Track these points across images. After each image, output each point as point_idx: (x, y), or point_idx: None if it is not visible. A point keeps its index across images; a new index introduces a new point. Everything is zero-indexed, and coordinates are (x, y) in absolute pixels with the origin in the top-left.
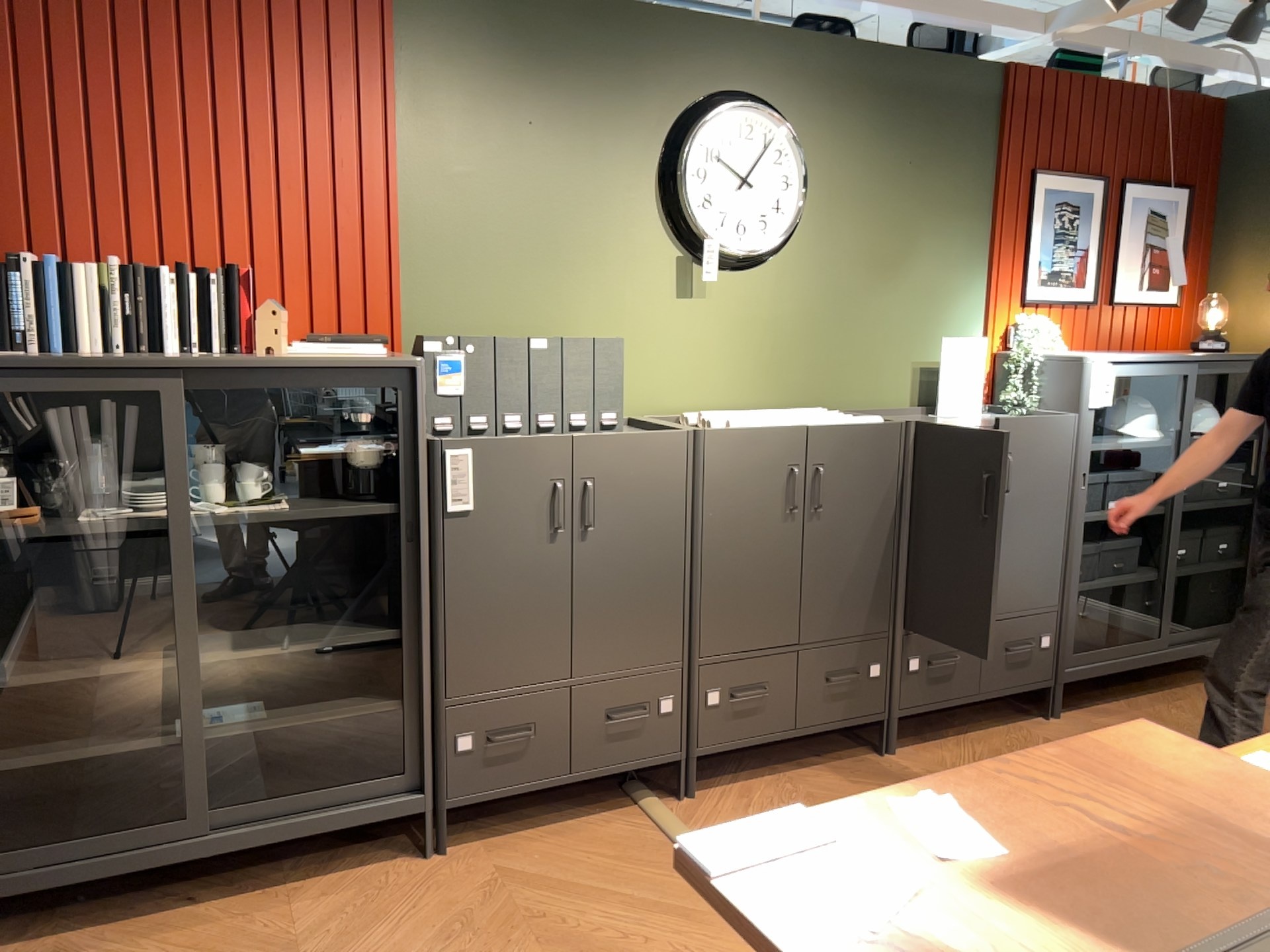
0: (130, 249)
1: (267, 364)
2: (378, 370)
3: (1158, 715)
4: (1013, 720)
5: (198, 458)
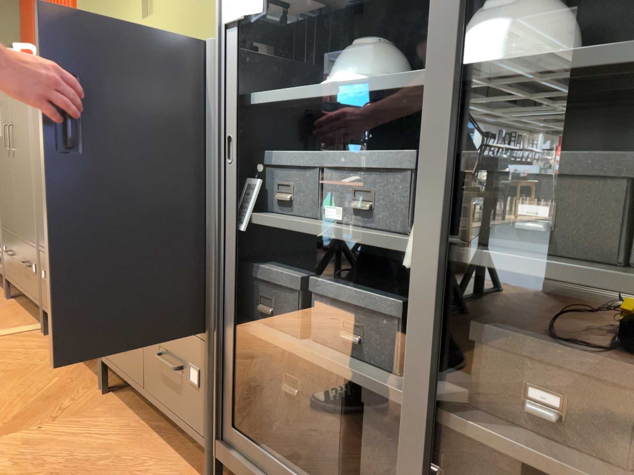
0: None
1: None
2: None
3: None
4: (203, 468)
5: None
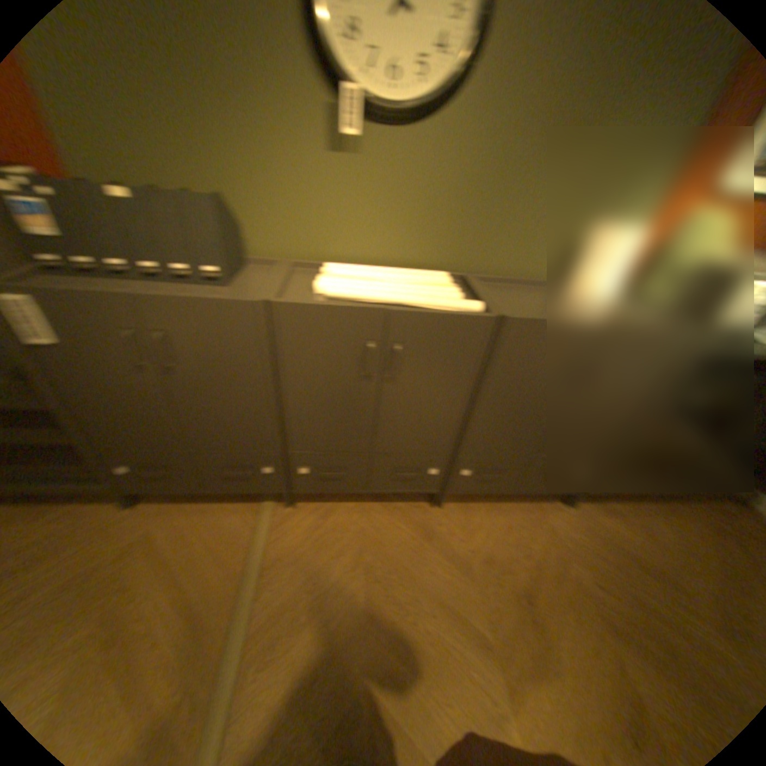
0: None
1: None
2: None
3: (651, 529)
4: (542, 500)
5: None
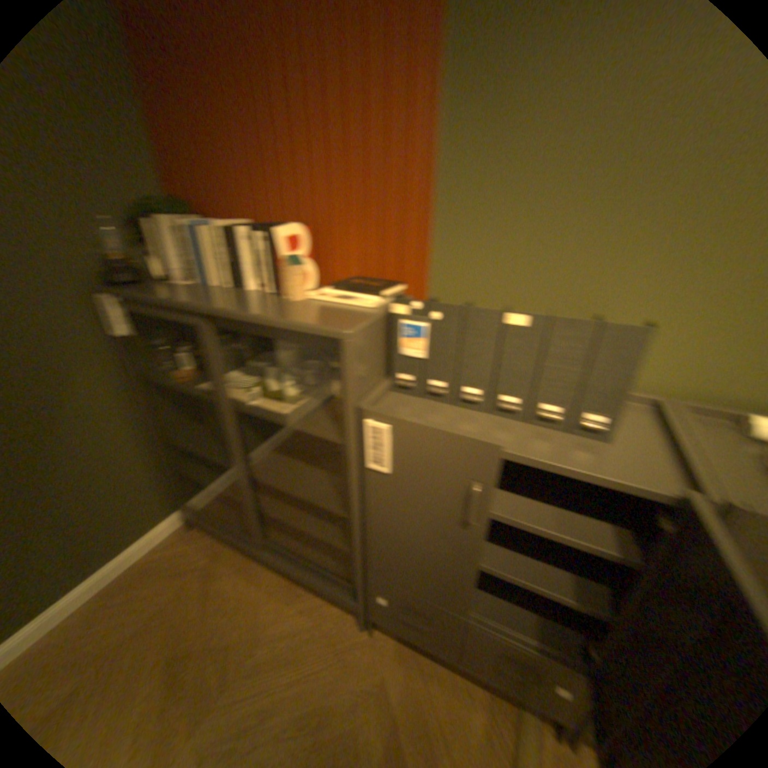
0: (258, 210)
1: (237, 318)
2: (316, 335)
3: None
4: None
5: (276, 356)
